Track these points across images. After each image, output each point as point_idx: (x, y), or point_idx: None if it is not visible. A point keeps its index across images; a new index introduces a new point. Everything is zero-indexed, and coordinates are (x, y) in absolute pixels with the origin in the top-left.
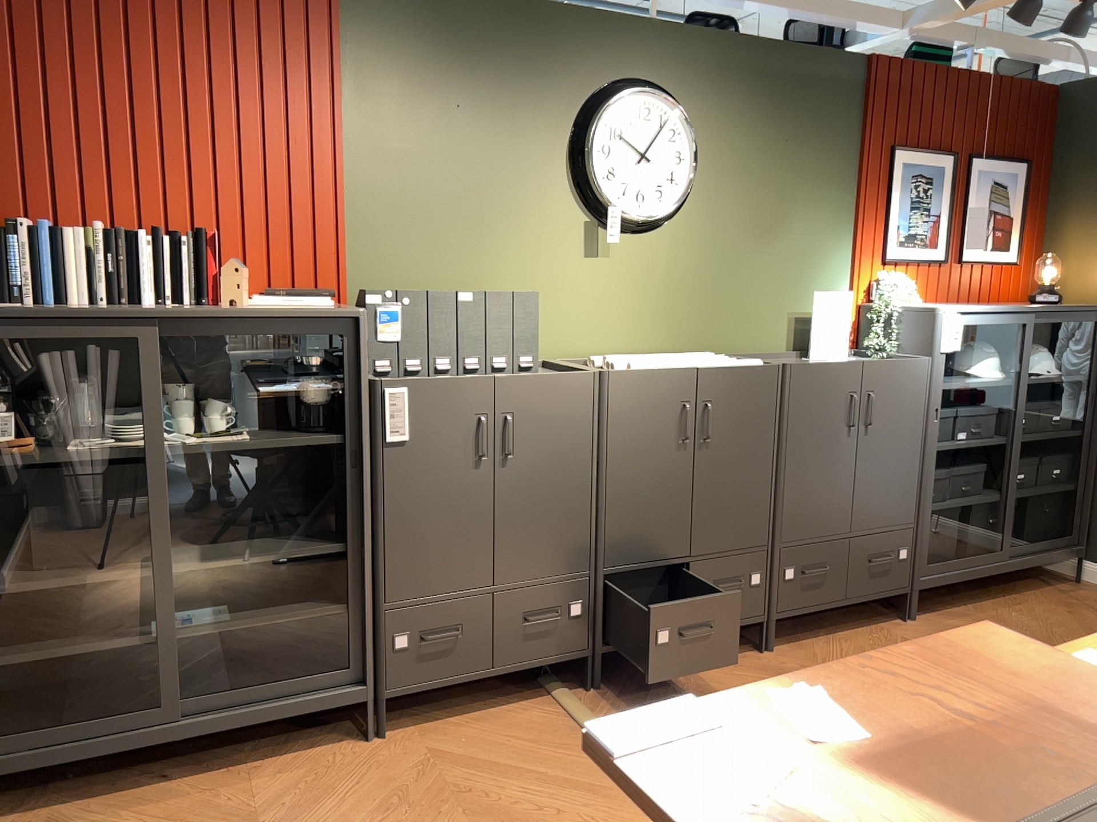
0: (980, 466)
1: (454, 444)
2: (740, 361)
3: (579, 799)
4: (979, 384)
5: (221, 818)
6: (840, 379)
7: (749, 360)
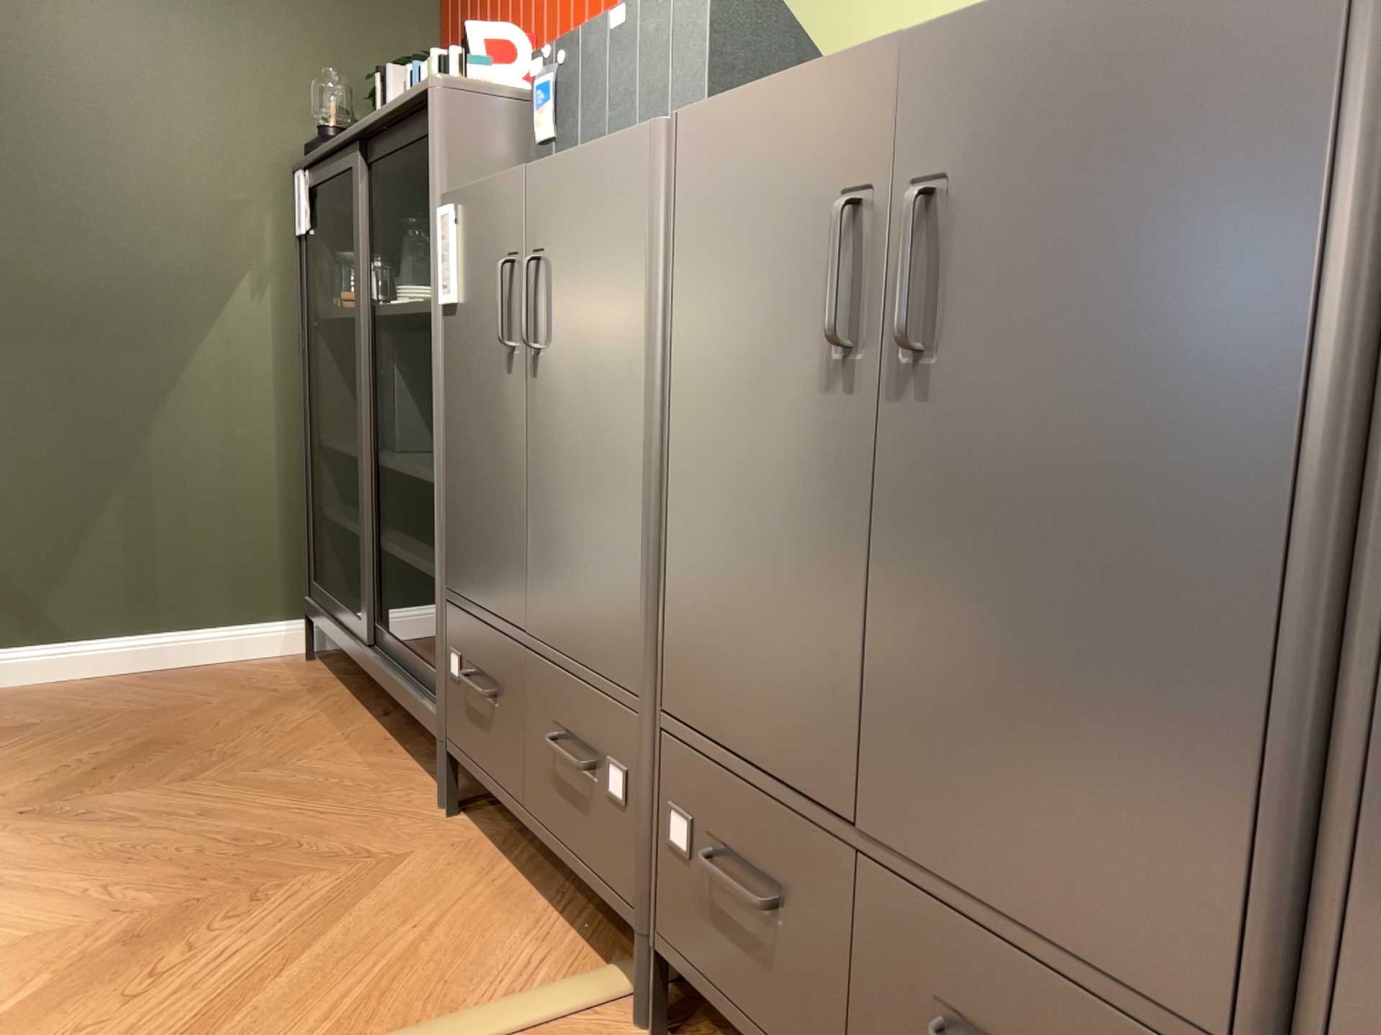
0: None
1: (491, 315)
2: None
3: (164, 1027)
4: None
5: (280, 752)
6: None
7: None
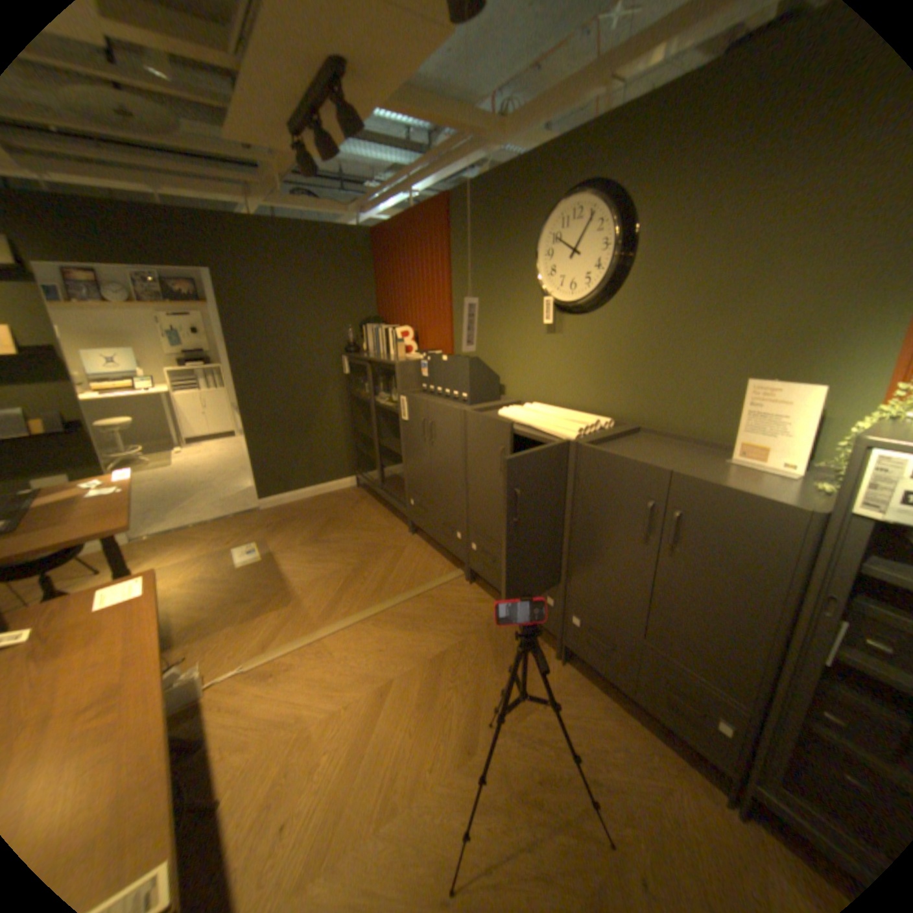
0: None
1: (419, 428)
2: (560, 430)
3: (373, 589)
4: None
5: (365, 520)
6: (636, 477)
7: (568, 431)
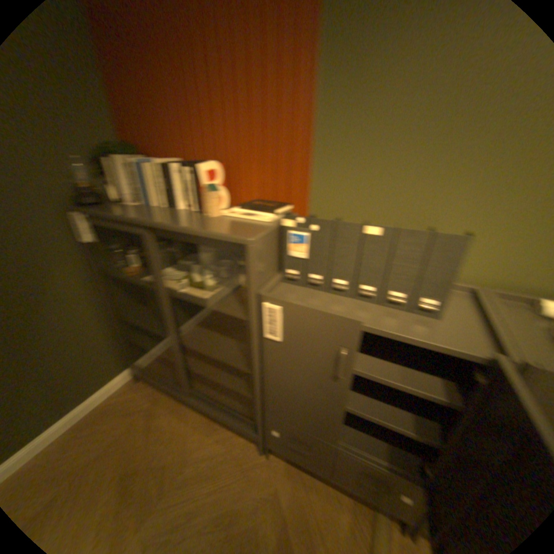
0: None
1: (317, 357)
2: None
3: None
4: None
5: (179, 454)
6: None
7: None
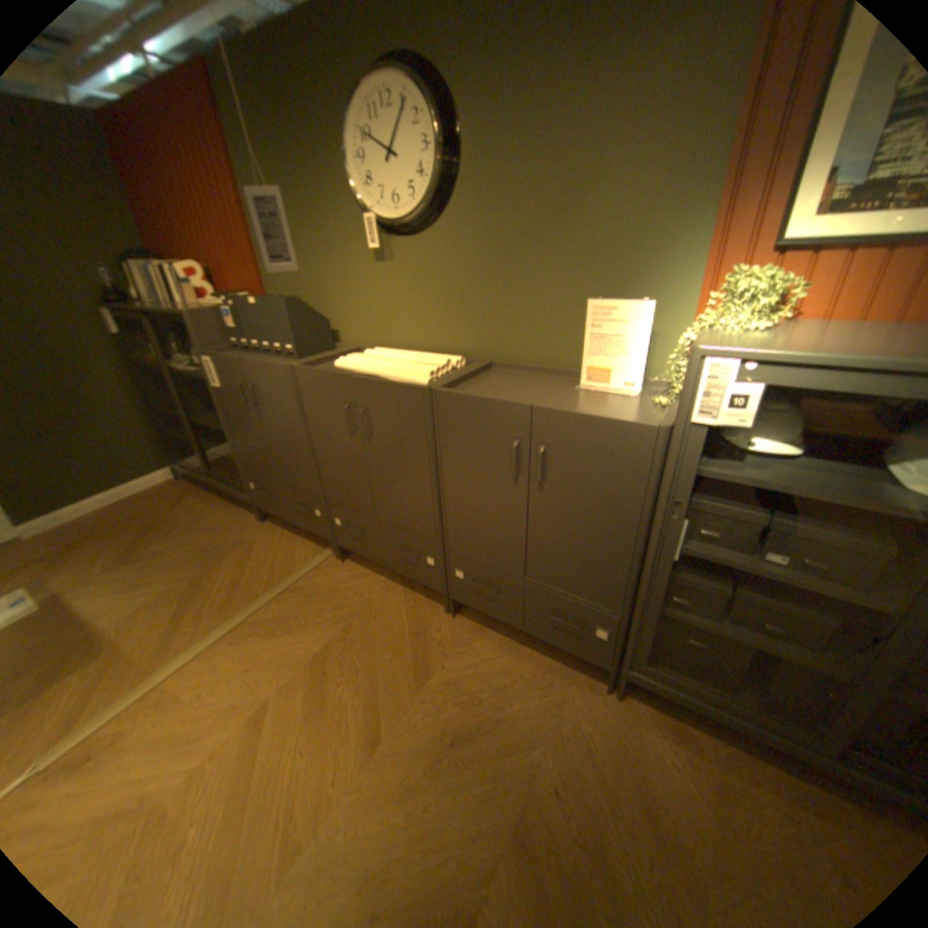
0: (820, 618)
1: (237, 395)
2: (409, 376)
3: (220, 601)
4: (826, 497)
5: (192, 519)
6: (496, 419)
7: (418, 377)
